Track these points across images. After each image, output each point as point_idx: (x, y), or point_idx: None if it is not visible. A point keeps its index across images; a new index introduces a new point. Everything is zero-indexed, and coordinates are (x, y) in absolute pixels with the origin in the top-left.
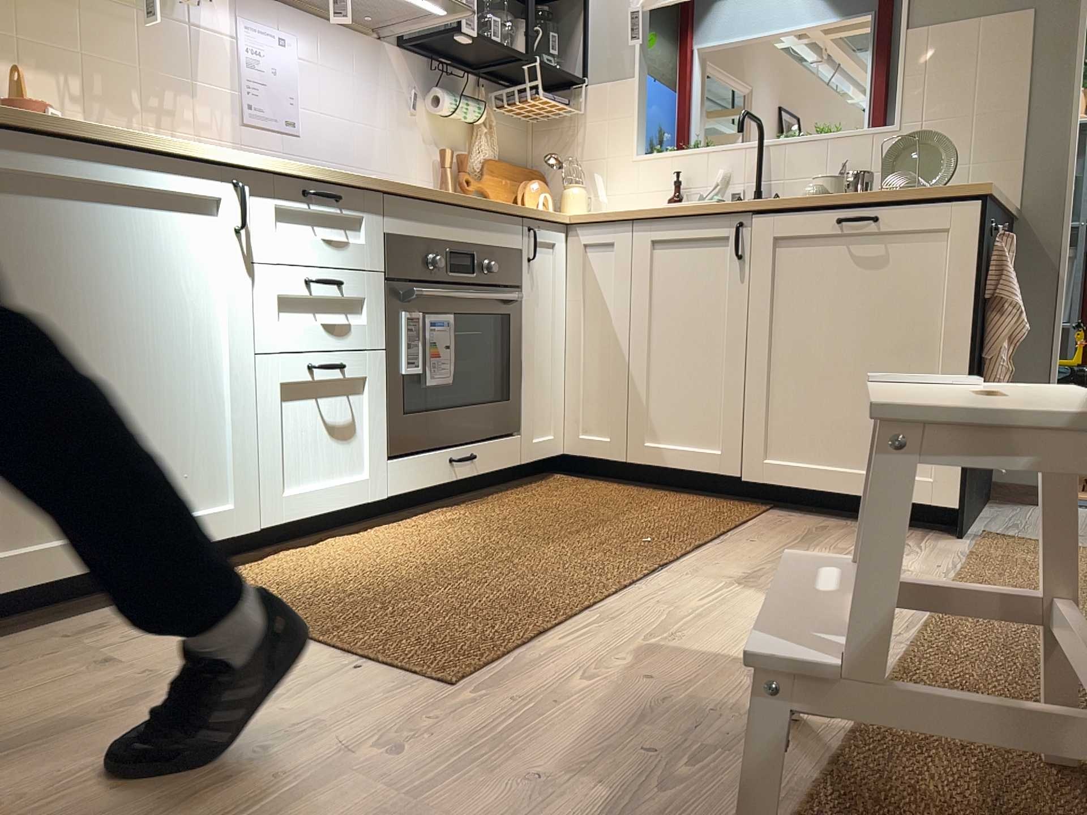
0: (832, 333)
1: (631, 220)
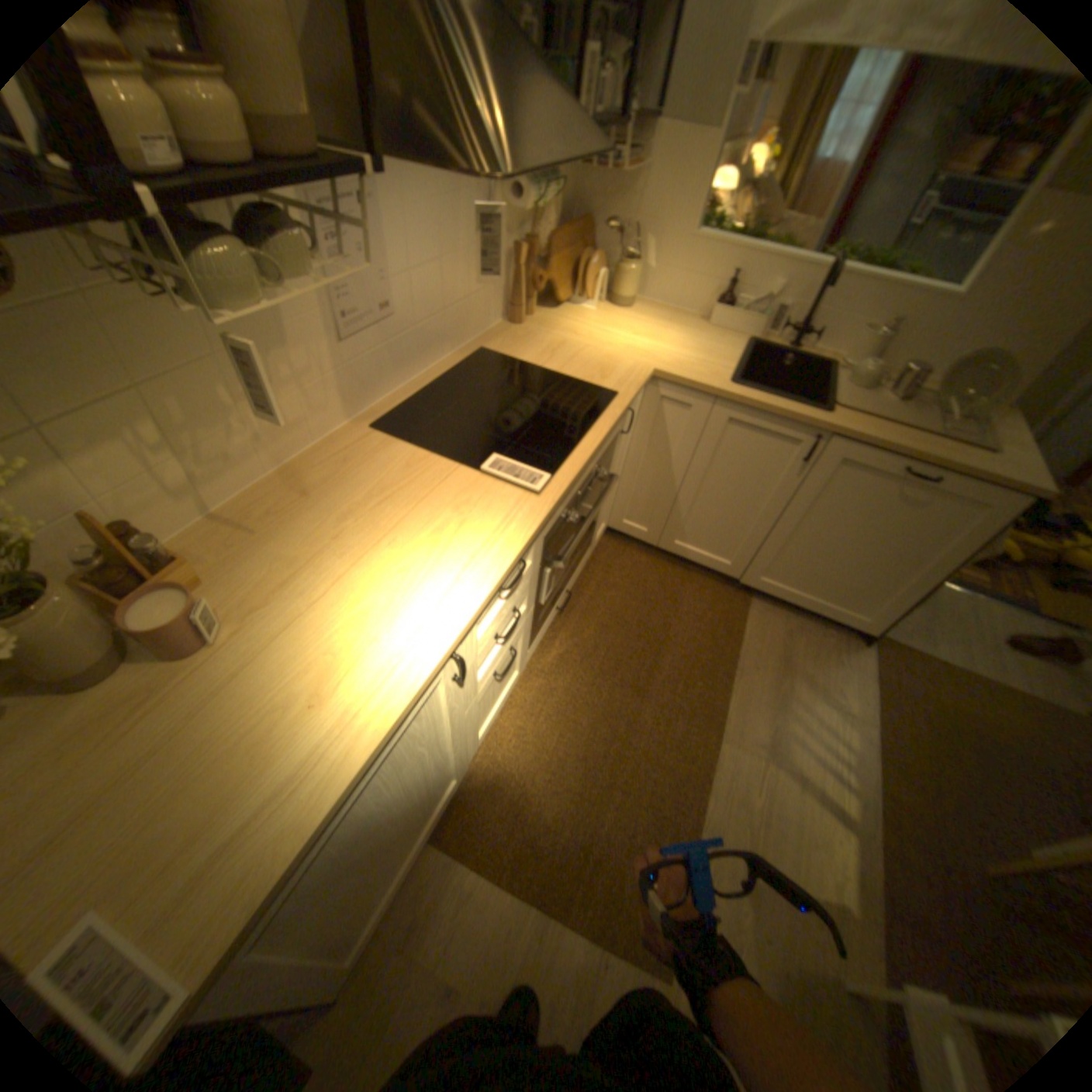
0: (852, 531)
1: (715, 394)
